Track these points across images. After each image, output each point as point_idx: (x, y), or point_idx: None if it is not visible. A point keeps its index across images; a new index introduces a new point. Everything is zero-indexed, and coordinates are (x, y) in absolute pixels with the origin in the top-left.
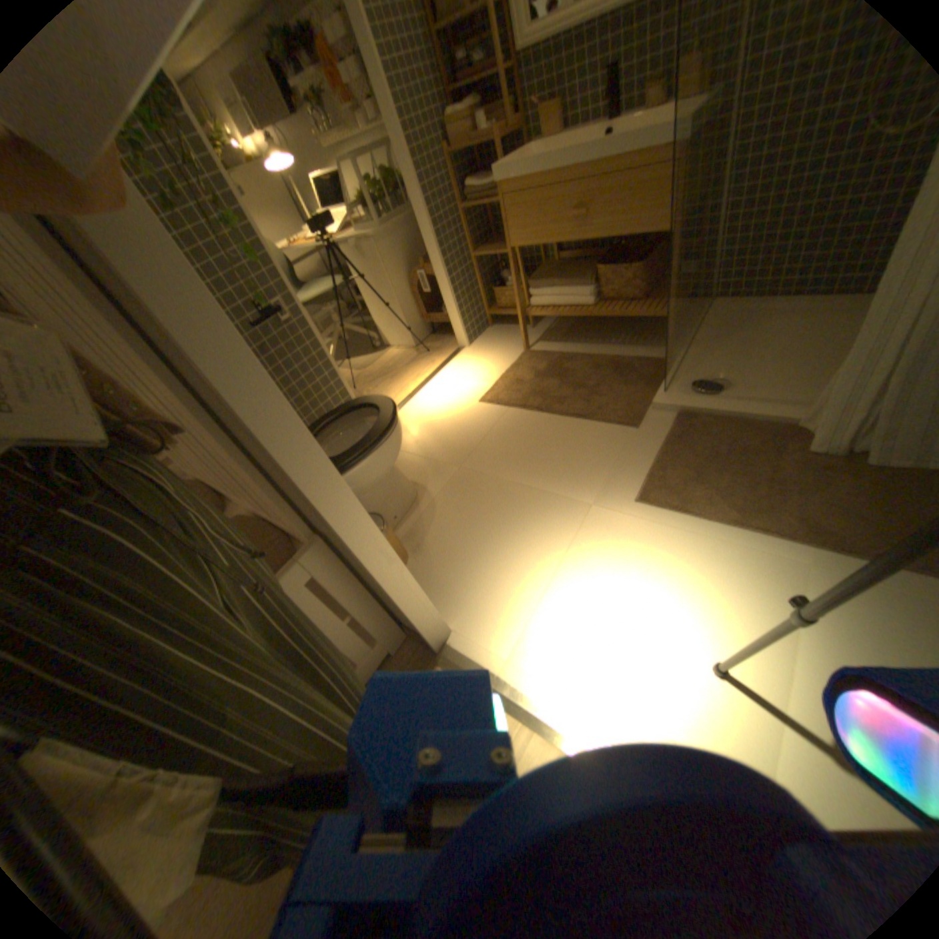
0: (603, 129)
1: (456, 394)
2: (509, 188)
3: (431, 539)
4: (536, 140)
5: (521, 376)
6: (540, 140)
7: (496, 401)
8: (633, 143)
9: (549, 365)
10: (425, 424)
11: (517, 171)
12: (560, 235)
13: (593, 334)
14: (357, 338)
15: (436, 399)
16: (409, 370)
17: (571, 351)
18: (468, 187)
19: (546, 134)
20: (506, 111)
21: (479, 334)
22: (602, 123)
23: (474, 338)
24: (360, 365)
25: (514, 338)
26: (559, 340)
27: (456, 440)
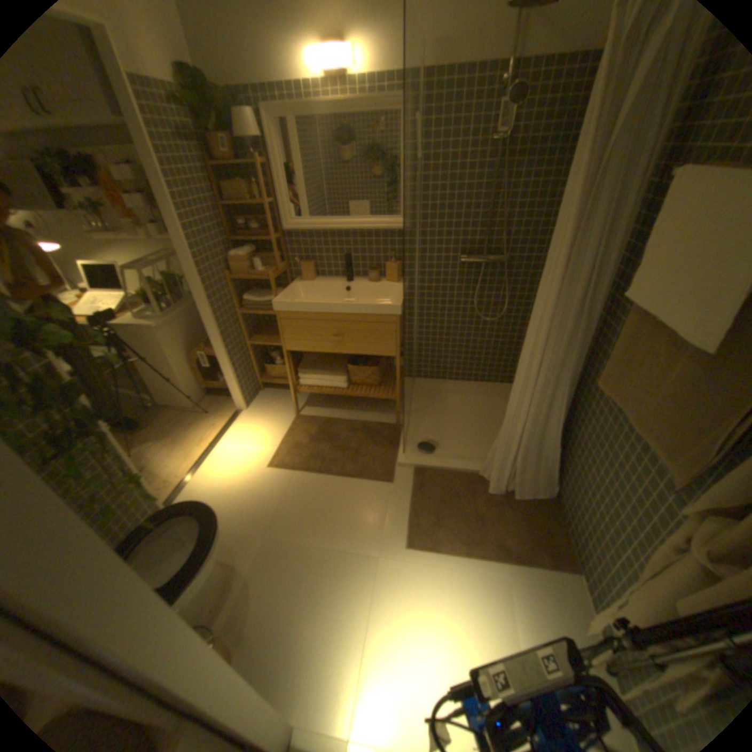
0: (344, 286)
1: (245, 460)
2: (284, 313)
3: (266, 633)
4: (299, 283)
5: (300, 441)
6: (301, 282)
7: (284, 465)
8: (369, 308)
9: (320, 430)
10: (222, 496)
11: (291, 306)
12: (321, 344)
13: (344, 401)
14: (120, 399)
15: (227, 468)
16: (190, 436)
17: (333, 417)
18: (243, 298)
19: (304, 278)
20: (273, 258)
21: (254, 399)
22: (342, 281)
23: (250, 403)
24: (130, 431)
25: (285, 403)
26: (322, 407)
27: (258, 509)
